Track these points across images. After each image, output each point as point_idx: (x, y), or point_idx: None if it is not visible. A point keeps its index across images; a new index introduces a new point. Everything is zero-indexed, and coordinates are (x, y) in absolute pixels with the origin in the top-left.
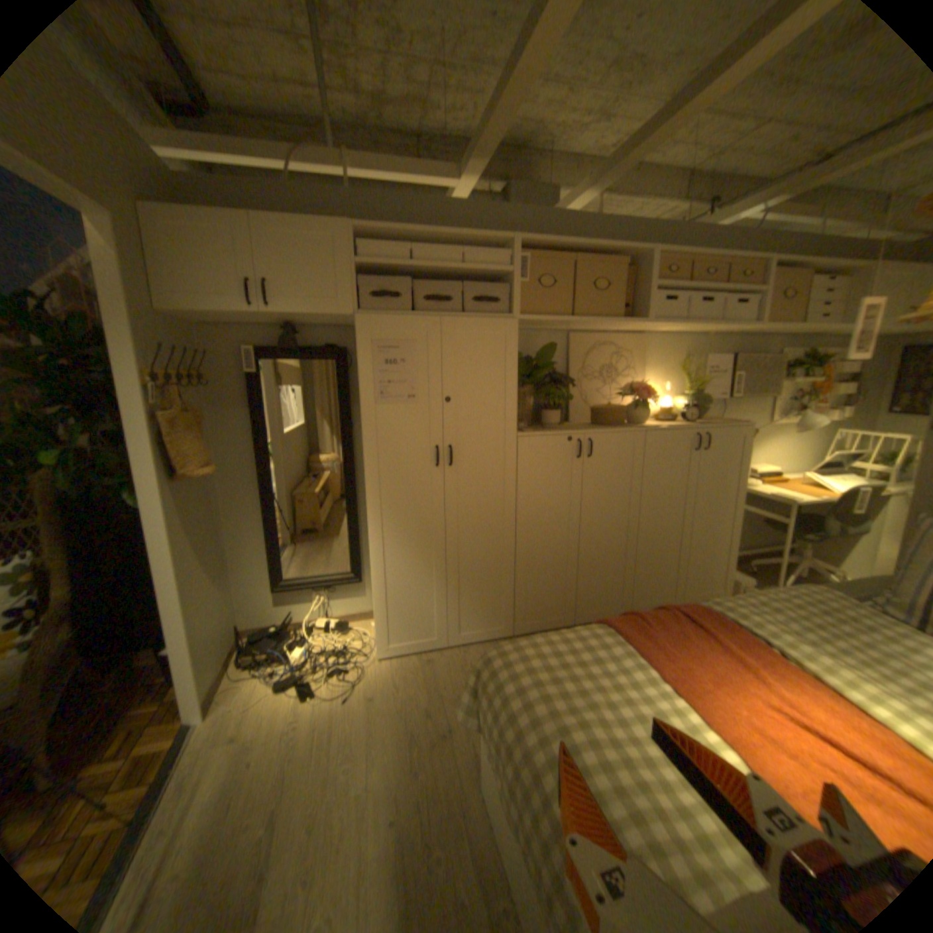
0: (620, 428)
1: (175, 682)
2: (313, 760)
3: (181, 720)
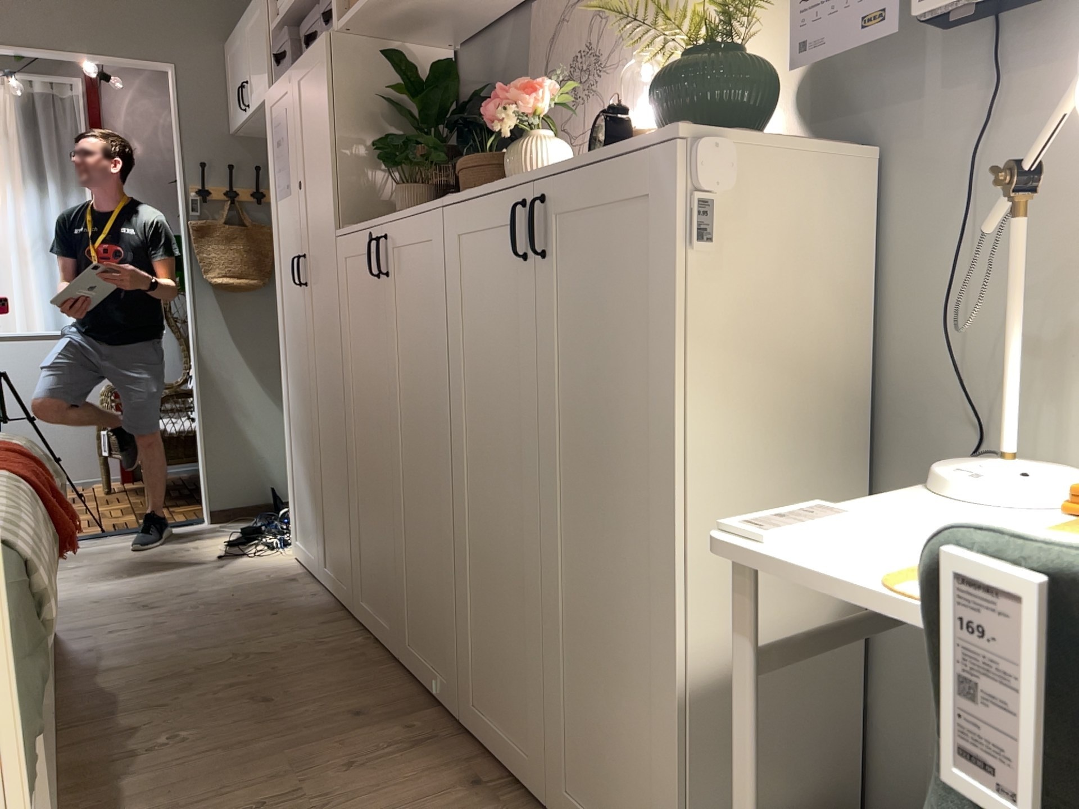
0: (422, 205)
1: (200, 472)
2: (141, 564)
3: (204, 513)
